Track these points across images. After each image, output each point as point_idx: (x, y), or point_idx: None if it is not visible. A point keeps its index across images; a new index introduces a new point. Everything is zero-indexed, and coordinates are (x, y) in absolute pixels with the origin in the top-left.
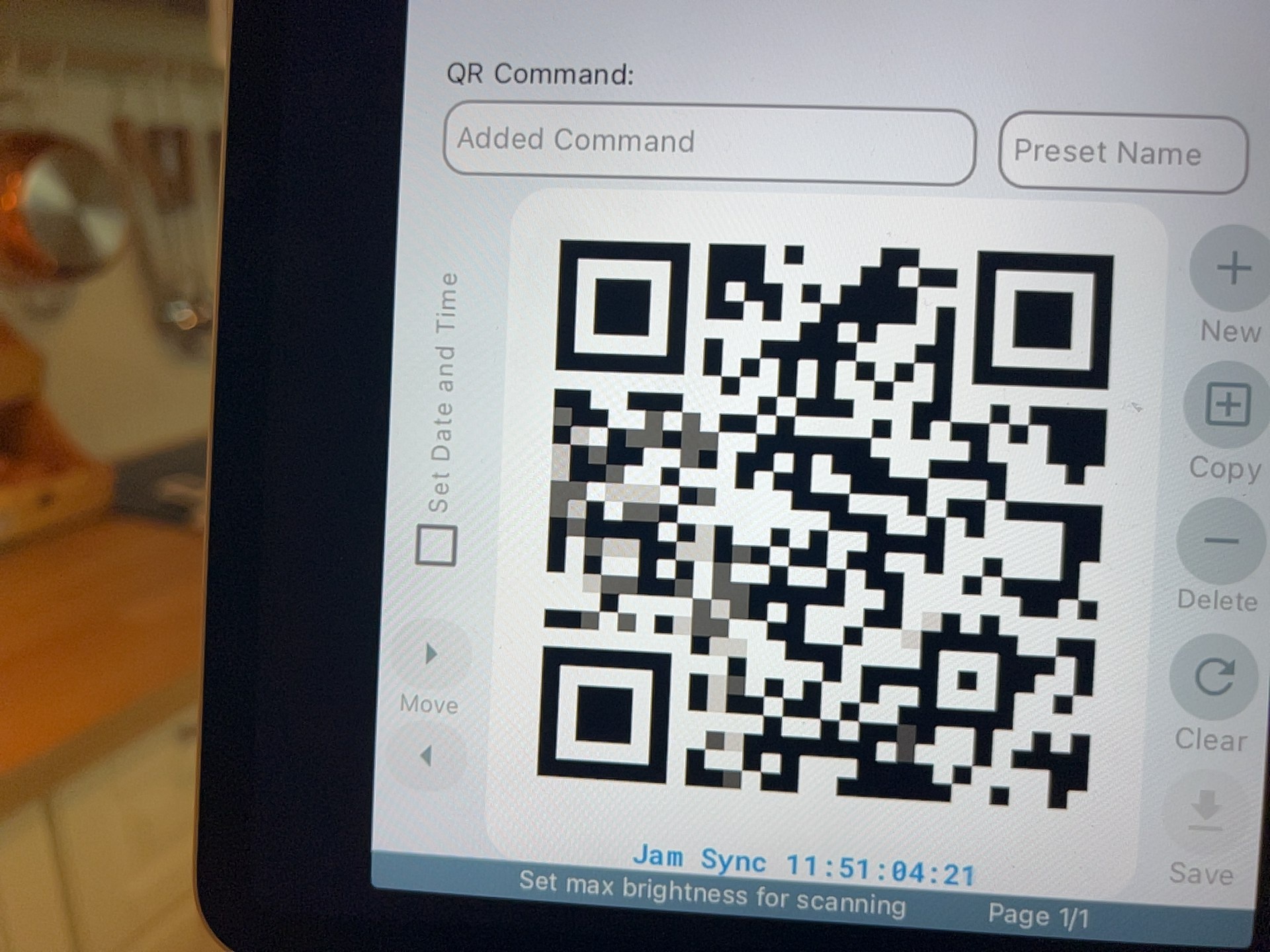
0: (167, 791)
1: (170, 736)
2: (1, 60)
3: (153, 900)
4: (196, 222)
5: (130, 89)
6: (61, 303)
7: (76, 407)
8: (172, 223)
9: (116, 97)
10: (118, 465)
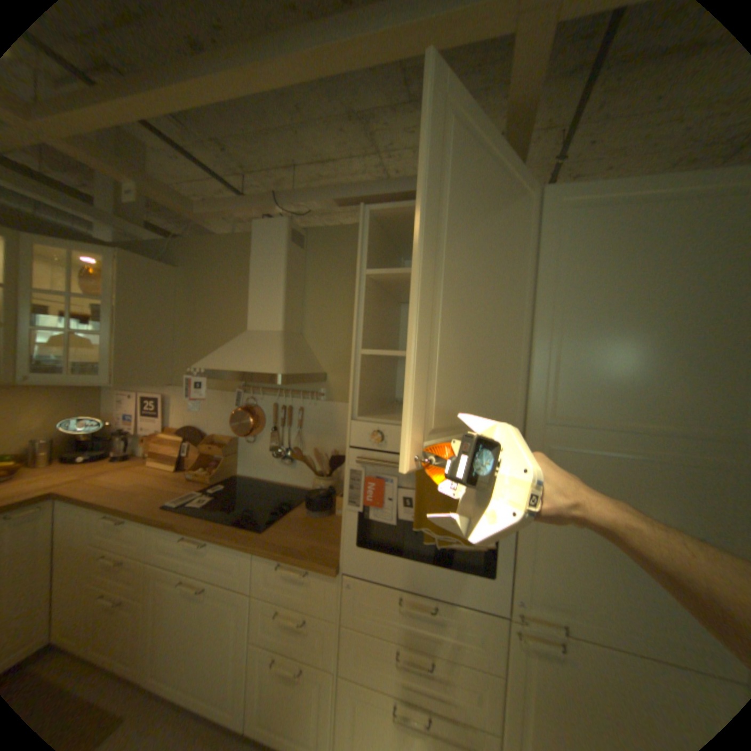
0: (104, 527)
1: (103, 517)
2: (257, 392)
3: (99, 544)
4: (293, 430)
5: (280, 398)
6: (257, 442)
7: (256, 465)
8: (286, 429)
9: (276, 400)
10: (262, 482)
